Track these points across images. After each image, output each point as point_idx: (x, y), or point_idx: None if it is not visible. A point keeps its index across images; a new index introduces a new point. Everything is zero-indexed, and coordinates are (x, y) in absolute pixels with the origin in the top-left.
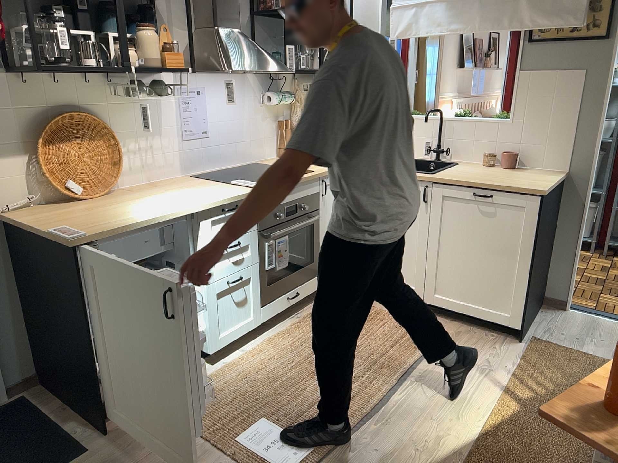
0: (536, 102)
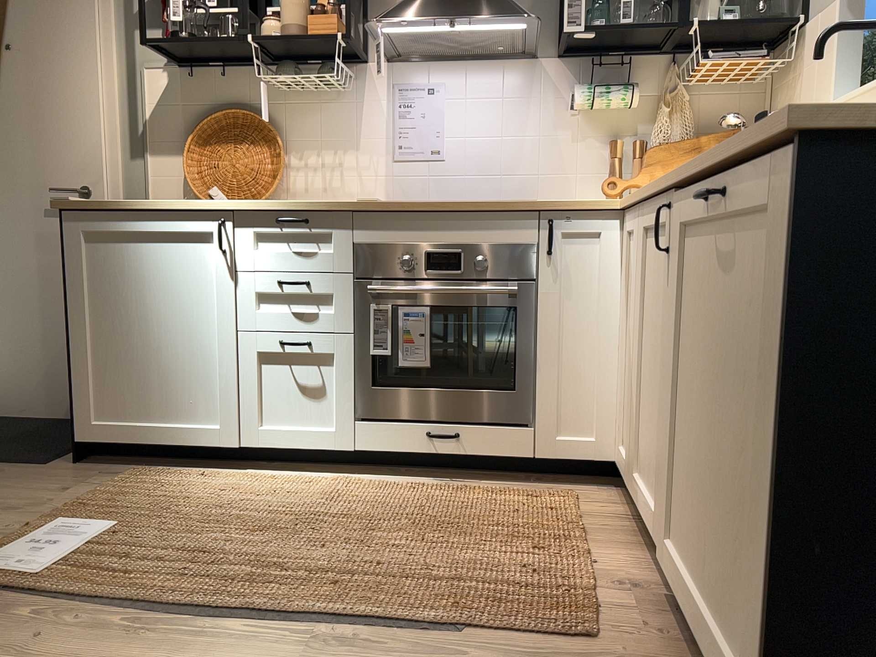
0: None
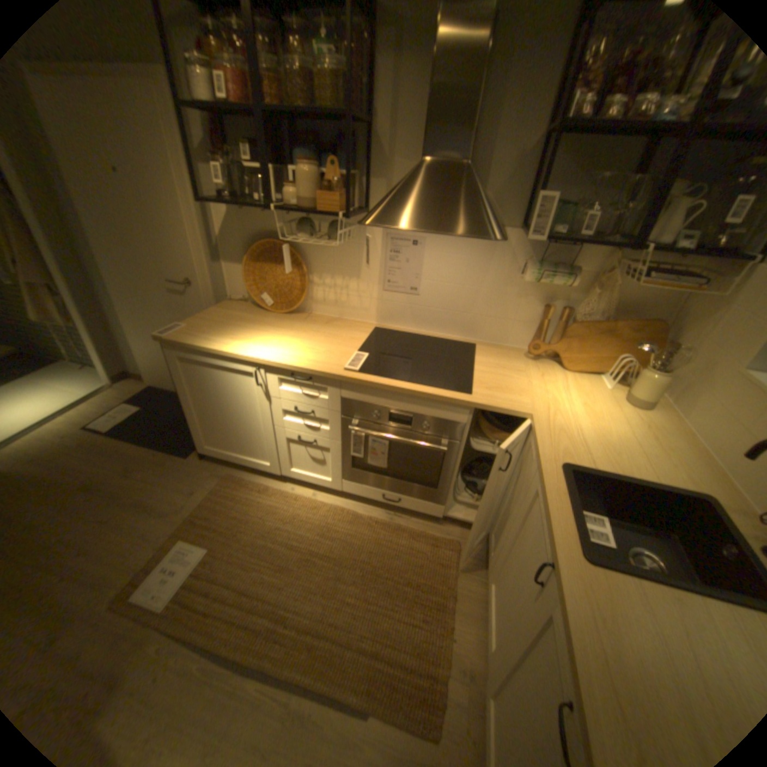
0: None
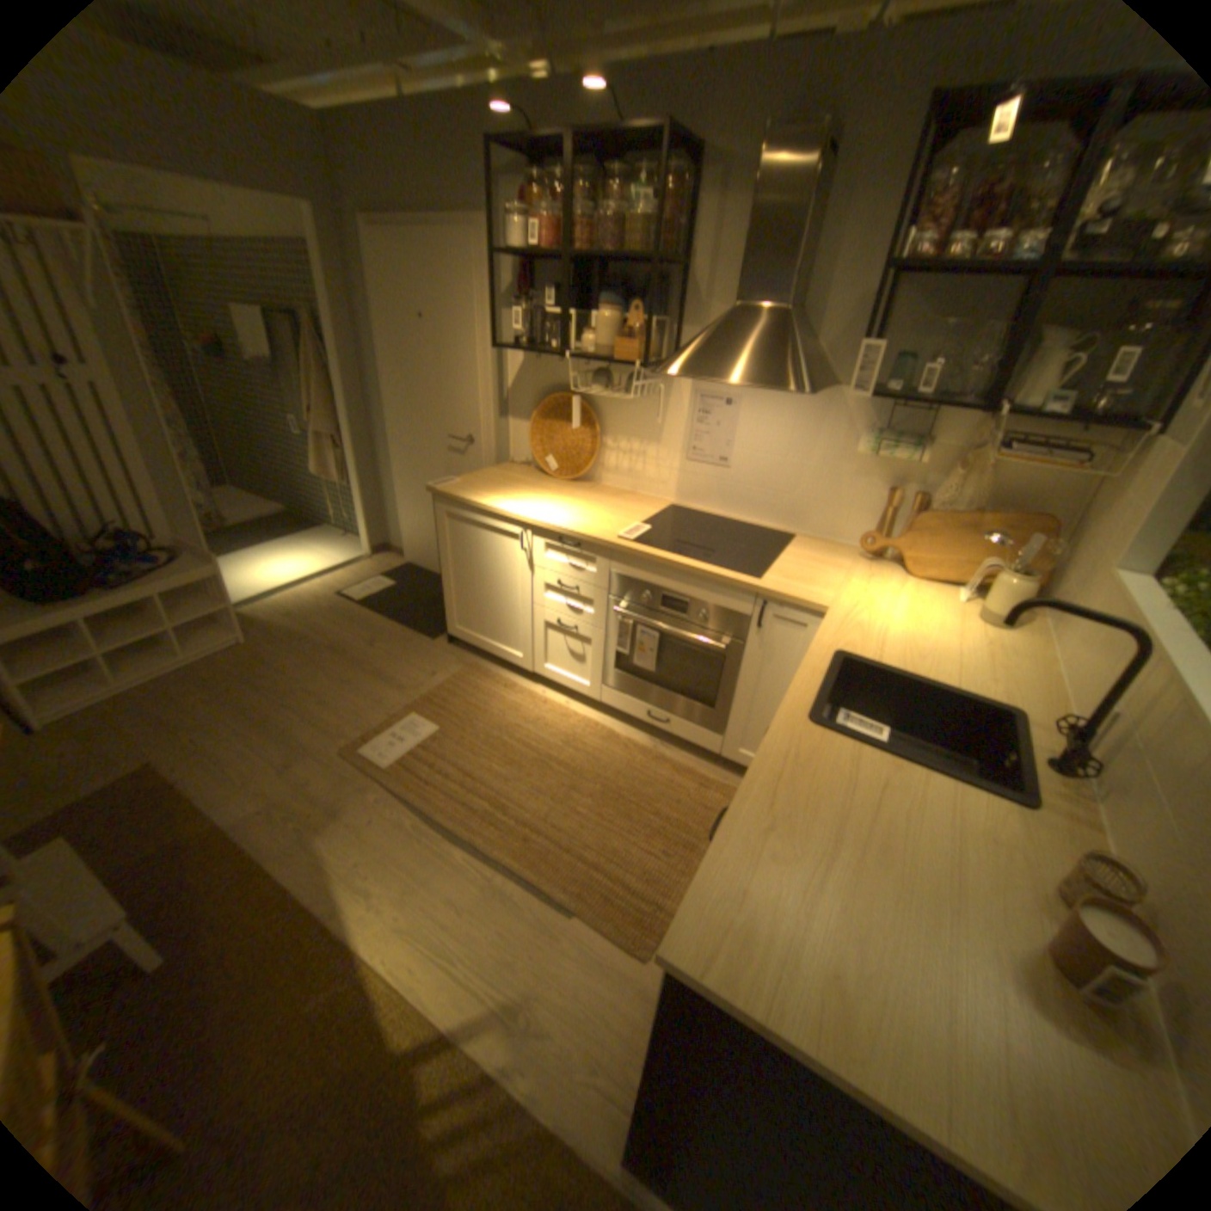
0: None
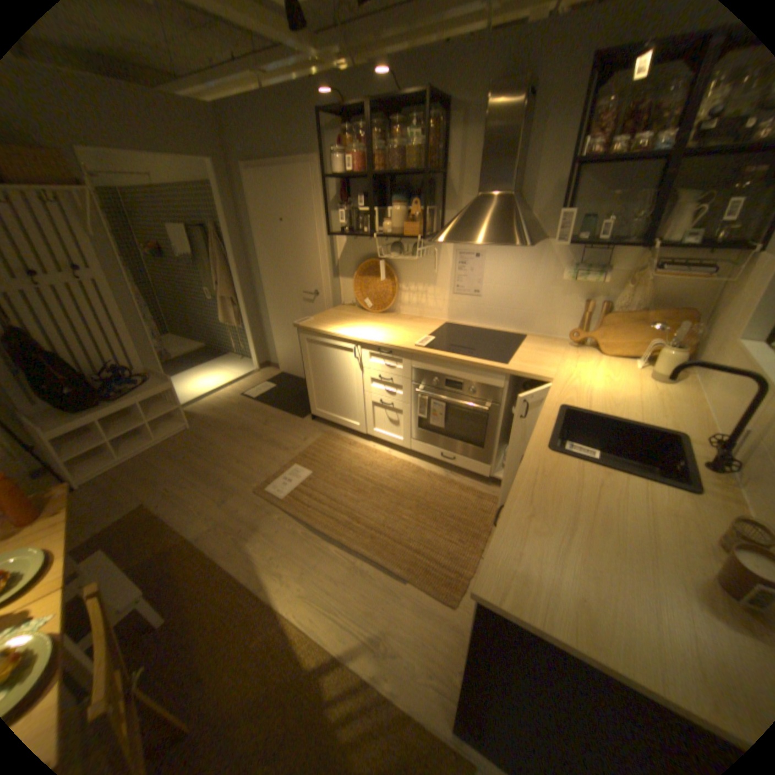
0: None
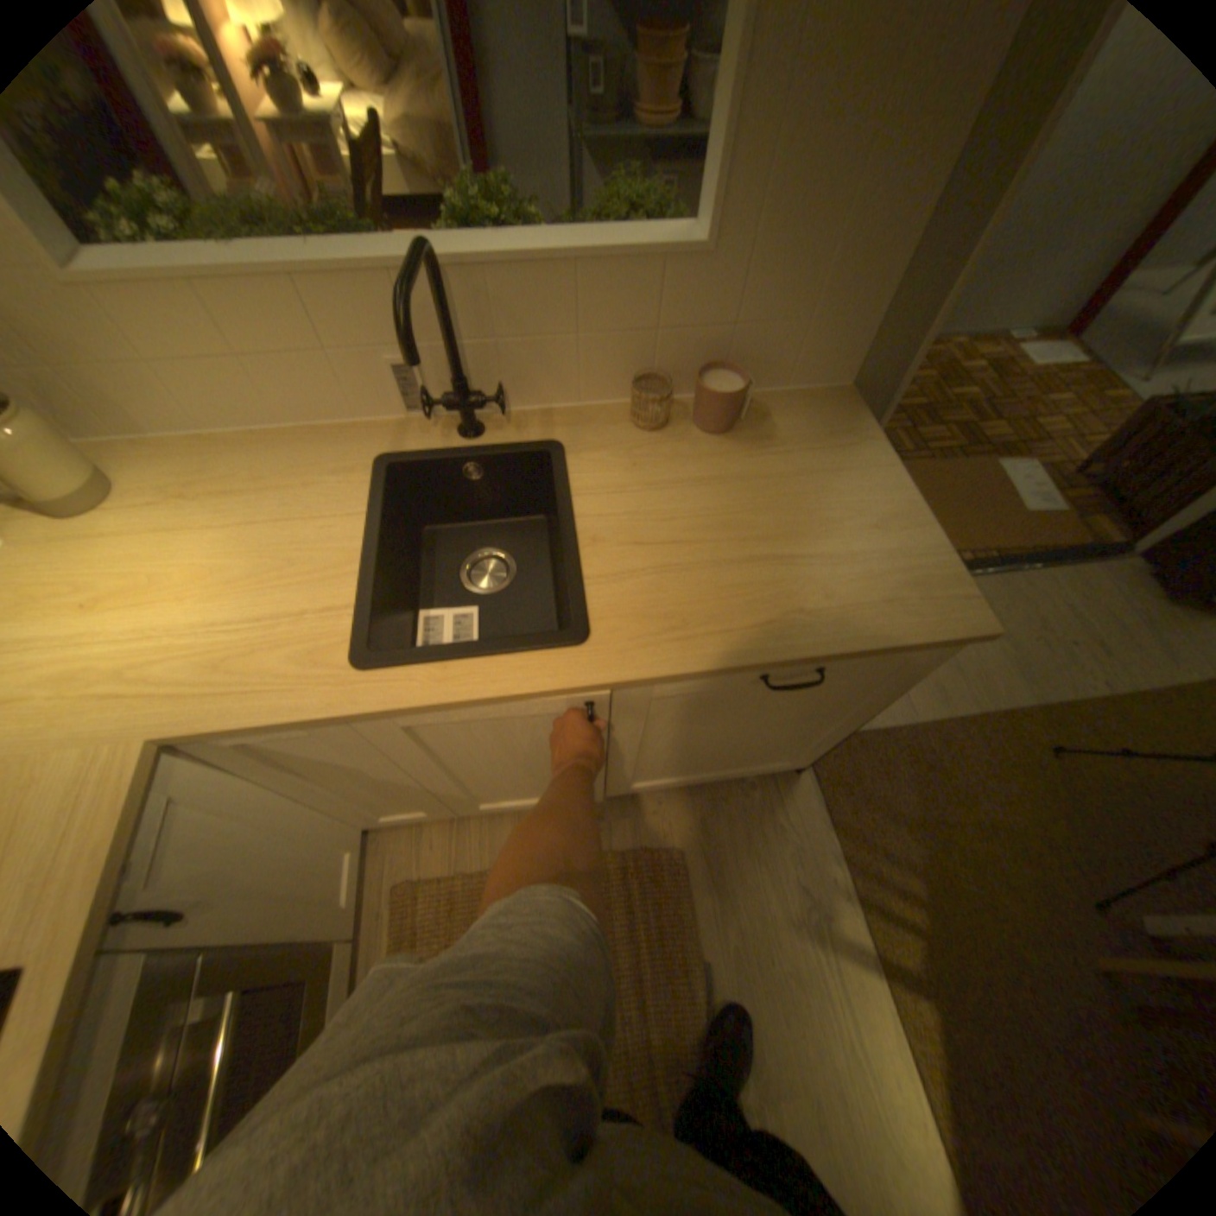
0: (809, 152)
